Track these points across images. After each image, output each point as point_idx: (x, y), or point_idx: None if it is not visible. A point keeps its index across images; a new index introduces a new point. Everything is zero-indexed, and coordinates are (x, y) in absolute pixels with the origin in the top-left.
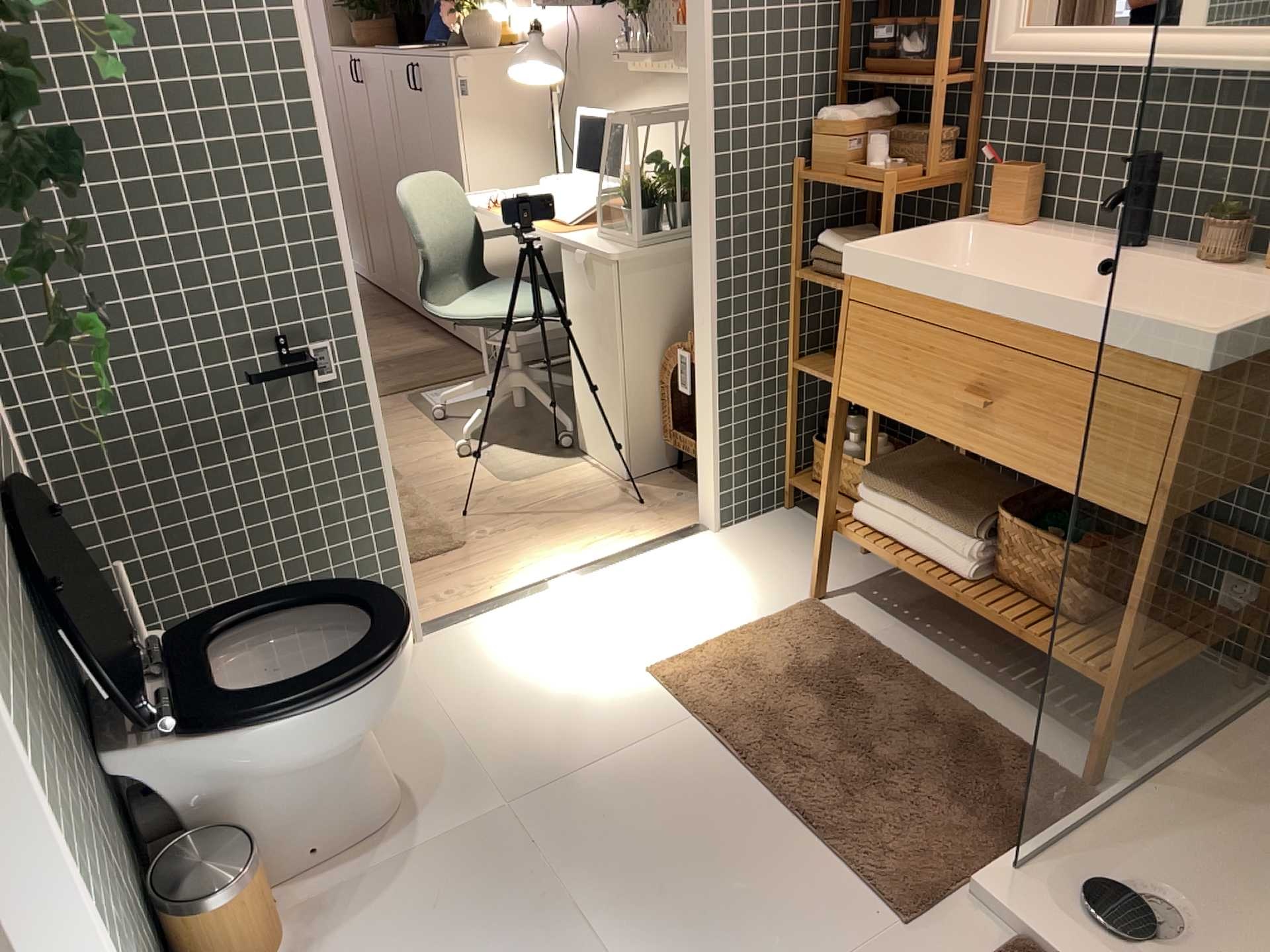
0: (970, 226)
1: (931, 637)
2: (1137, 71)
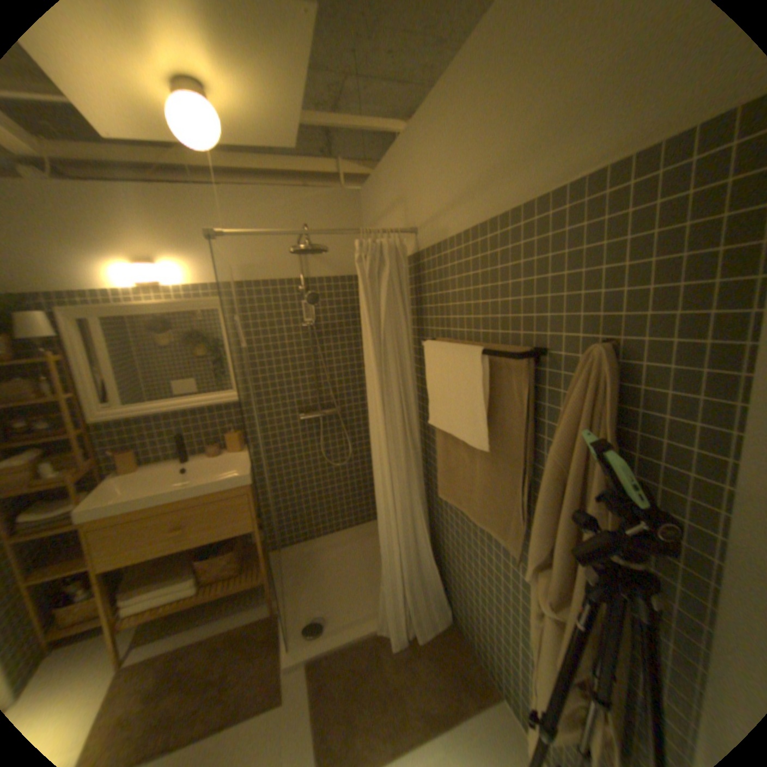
0: (110, 479)
1: (180, 630)
2: (166, 413)
